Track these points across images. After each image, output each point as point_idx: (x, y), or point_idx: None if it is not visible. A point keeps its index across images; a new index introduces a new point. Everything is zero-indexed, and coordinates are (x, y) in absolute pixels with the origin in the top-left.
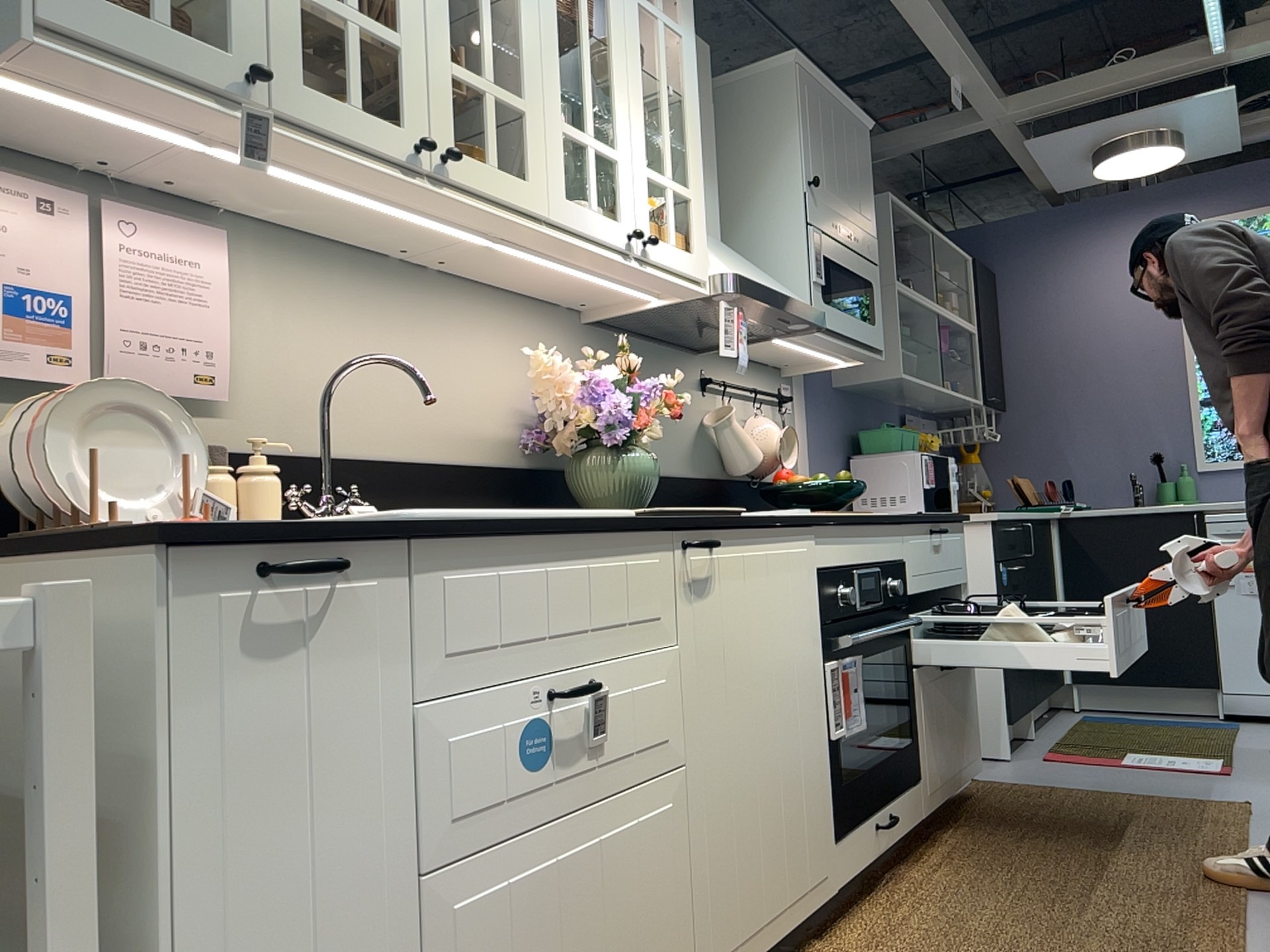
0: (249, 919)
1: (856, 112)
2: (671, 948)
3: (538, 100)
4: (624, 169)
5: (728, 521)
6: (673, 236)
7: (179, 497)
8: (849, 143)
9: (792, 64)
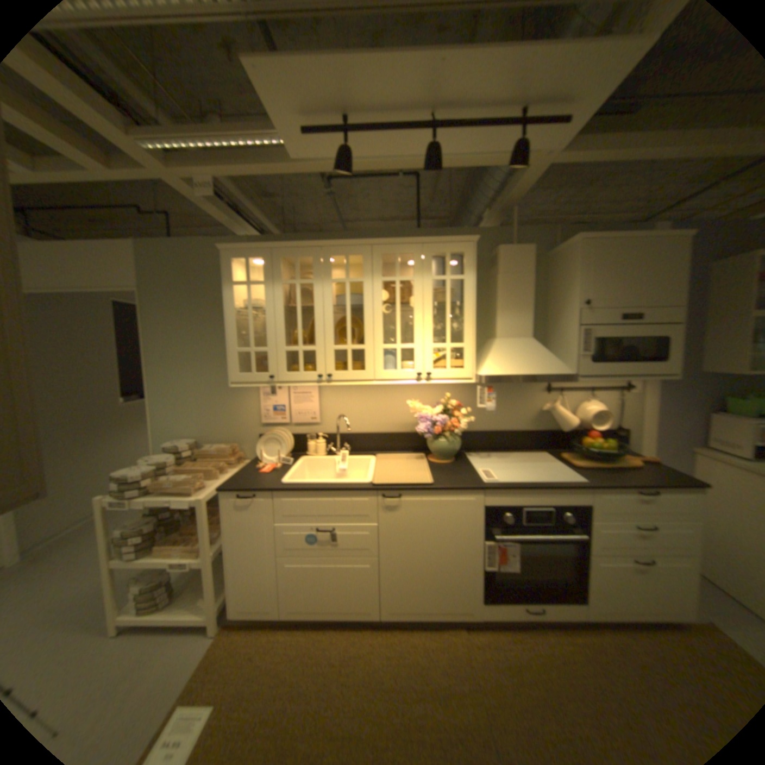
0: (238, 552)
1: (663, 233)
2: (366, 601)
3: (369, 342)
4: (416, 350)
5: (408, 488)
6: (446, 366)
7: (286, 454)
8: (648, 258)
9: (579, 239)
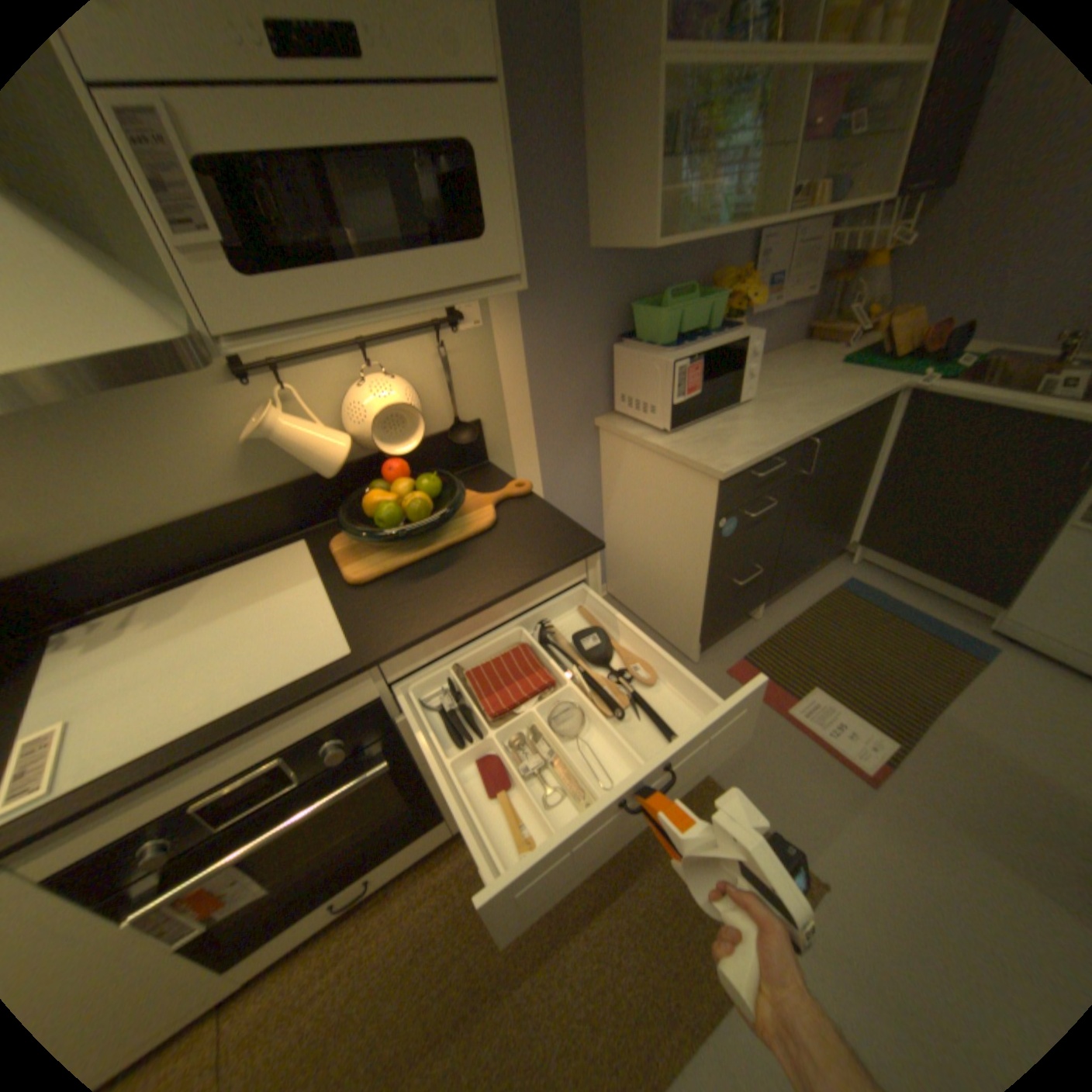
0: None
1: None
2: None
3: None
4: None
5: None
6: None
7: None
8: None
9: None
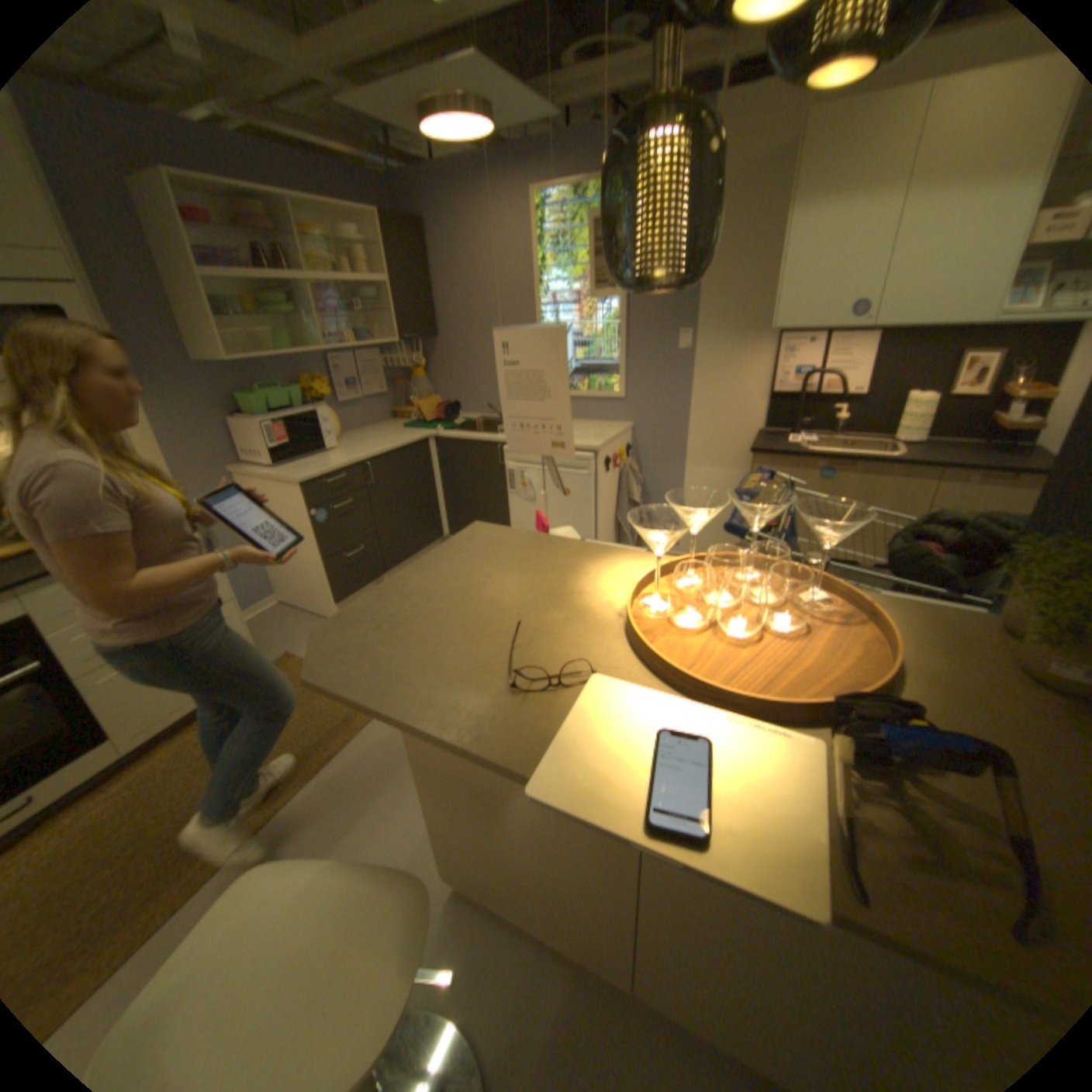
0: None
1: None
2: None
3: None
4: None
5: None
6: None
7: None
8: None
9: None
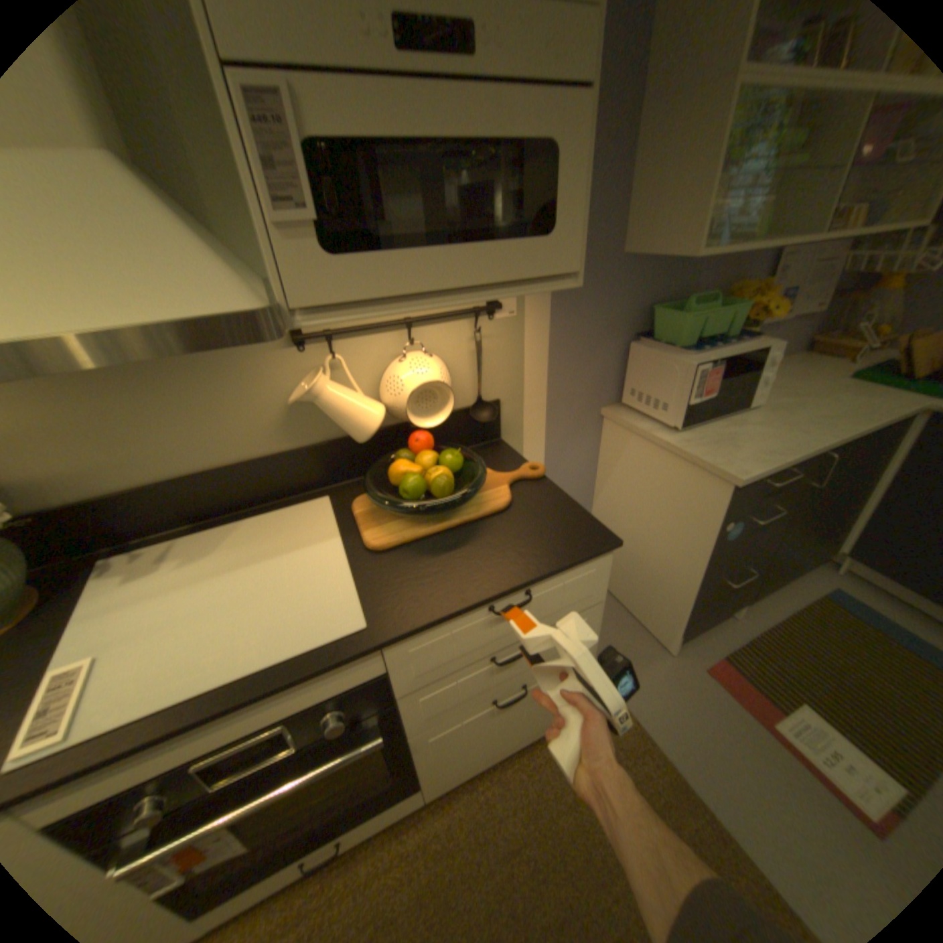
0: None
1: None
2: None
3: None
4: None
5: None
6: None
7: None
8: None
9: None
